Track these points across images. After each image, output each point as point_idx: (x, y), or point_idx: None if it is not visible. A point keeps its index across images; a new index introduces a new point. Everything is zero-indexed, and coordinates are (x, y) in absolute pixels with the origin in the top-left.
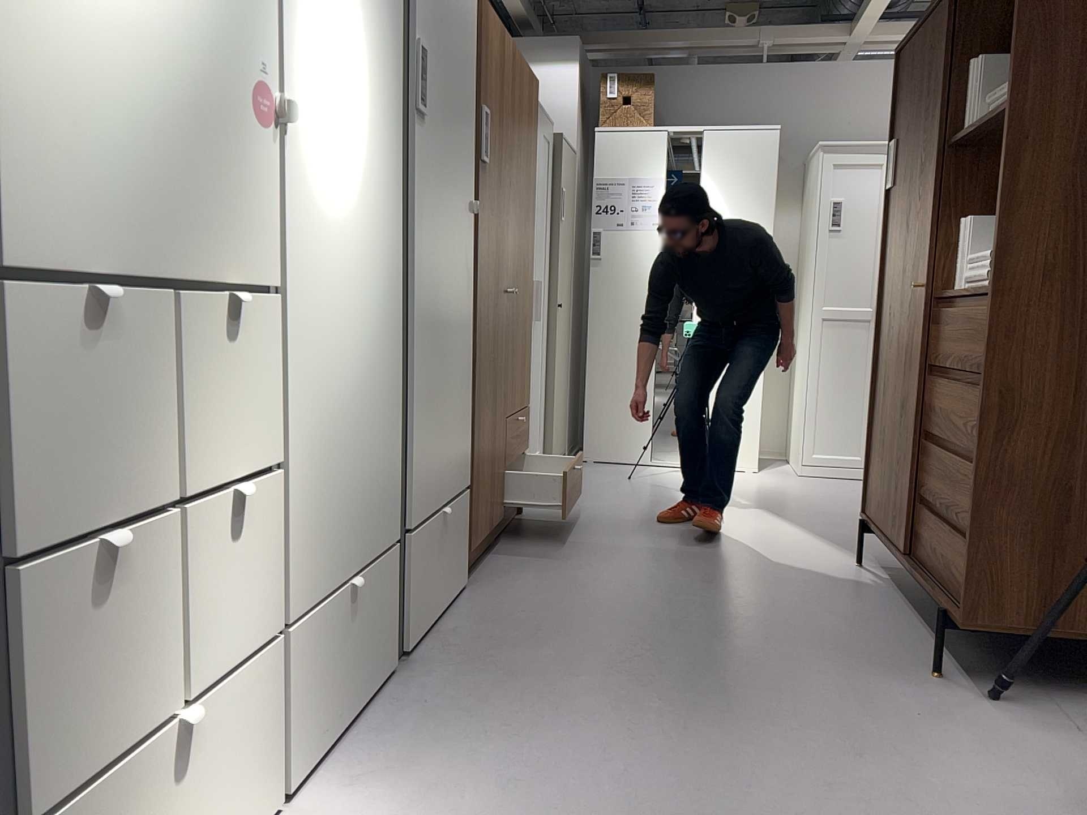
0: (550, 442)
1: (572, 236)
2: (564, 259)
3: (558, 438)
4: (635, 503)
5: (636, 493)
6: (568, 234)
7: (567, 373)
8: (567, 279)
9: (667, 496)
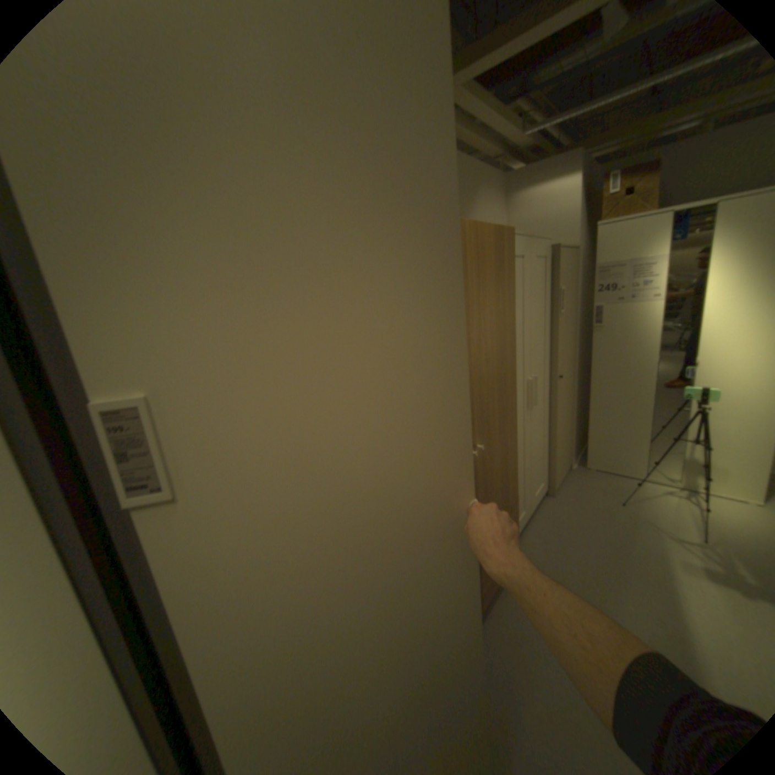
0: (554, 474)
1: (575, 315)
2: (565, 340)
3: (561, 465)
4: (623, 558)
5: (626, 535)
6: (571, 317)
7: (572, 413)
8: (570, 350)
9: (657, 546)
